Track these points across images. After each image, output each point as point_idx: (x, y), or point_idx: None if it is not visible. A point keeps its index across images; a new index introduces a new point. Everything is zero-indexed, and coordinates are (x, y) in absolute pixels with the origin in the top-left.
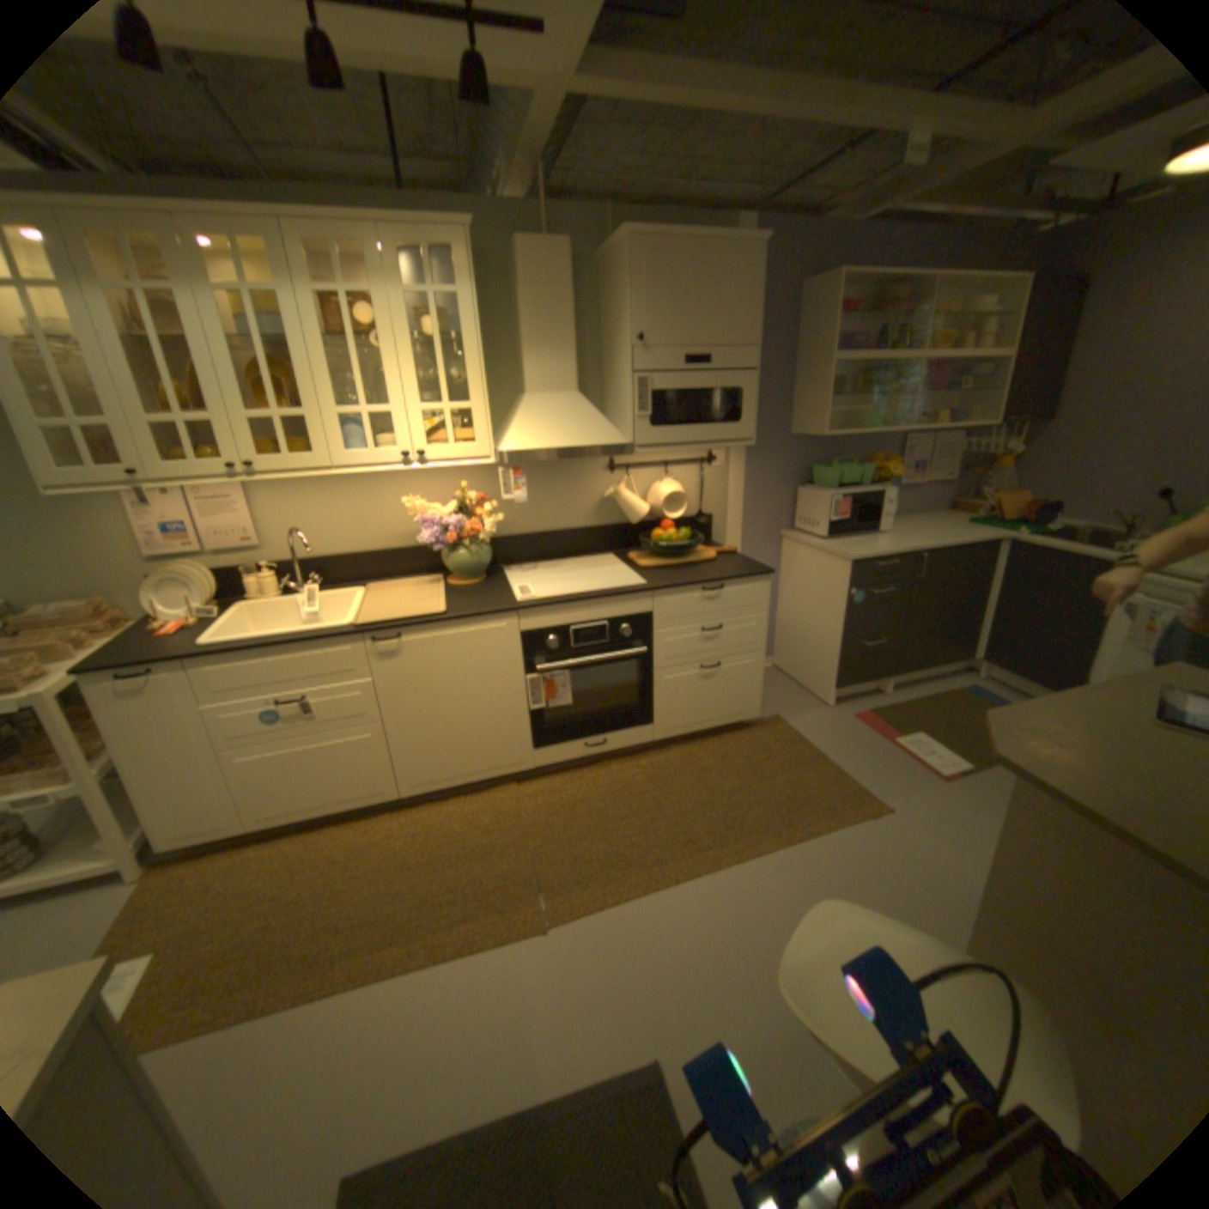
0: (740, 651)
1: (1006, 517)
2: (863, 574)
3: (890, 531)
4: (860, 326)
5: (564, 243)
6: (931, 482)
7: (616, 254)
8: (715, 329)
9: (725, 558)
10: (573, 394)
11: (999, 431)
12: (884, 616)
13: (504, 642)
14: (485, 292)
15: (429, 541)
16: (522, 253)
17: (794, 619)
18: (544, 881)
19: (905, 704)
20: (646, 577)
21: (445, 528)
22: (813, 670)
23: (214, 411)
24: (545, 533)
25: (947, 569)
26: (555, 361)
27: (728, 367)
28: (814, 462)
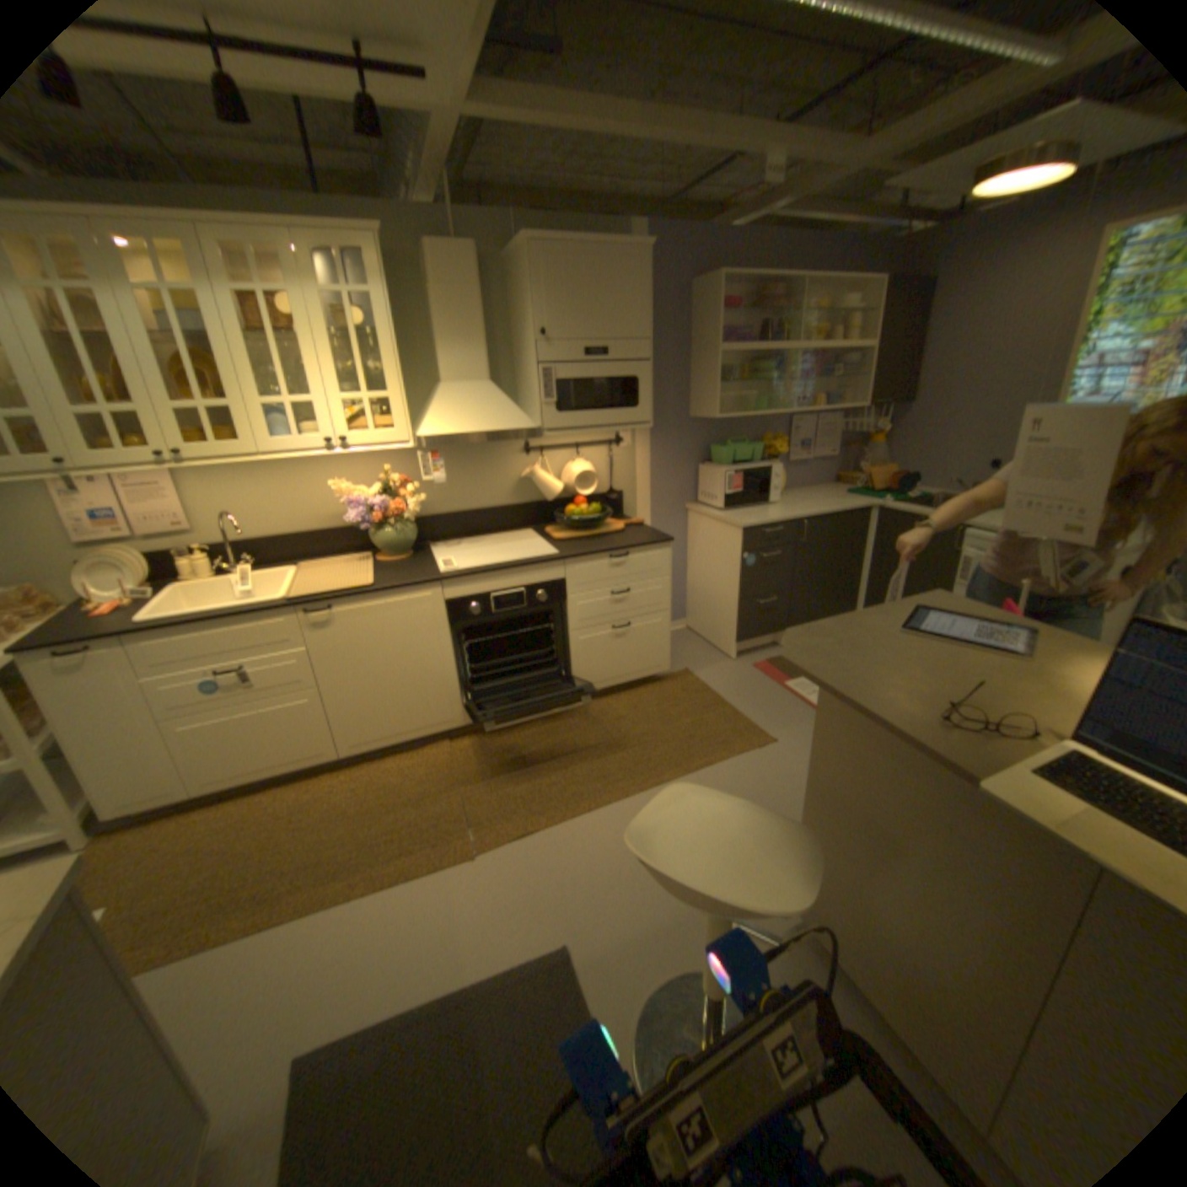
0: (647, 612)
1: (877, 488)
2: (753, 540)
3: (779, 502)
4: (745, 320)
5: (470, 247)
6: (816, 458)
7: (518, 257)
8: (610, 324)
9: (633, 529)
10: (486, 384)
11: (872, 413)
12: (773, 576)
13: (430, 610)
14: (399, 289)
15: (357, 520)
16: (430, 255)
17: (700, 583)
18: (473, 818)
19: None
20: (560, 548)
21: (371, 509)
22: (717, 628)
23: (139, 402)
24: (468, 511)
25: (826, 534)
26: (467, 353)
27: (624, 358)
28: (712, 442)
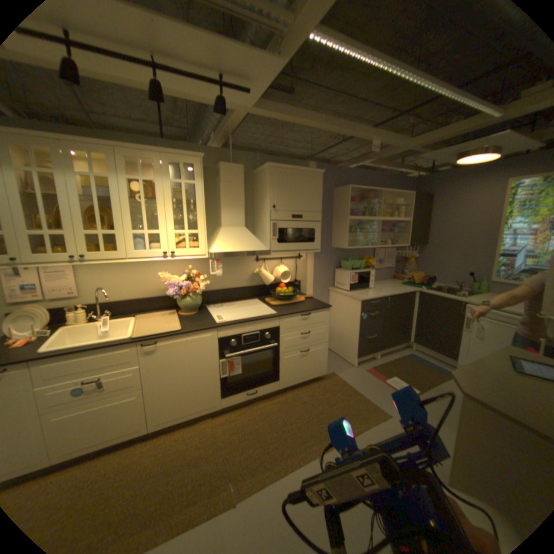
0: (317, 343)
1: (415, 282)
2: (366, 306)
3: (373, 288)
4: (356, 206)
5: (241, 167)
6: (385, 267)
7: (263, 173)
8: (304, 205)
9: (308, 300)
10: (243, 228)
11: (407, 248)
12: (375, 324)
13: (210, 343)
14: (204, 183)
15: (171, 293)
16: (223, 169)
17: (336, 326)
18: (230, 474)
19: (385, 364)
20: (275, 309)
21: (180, 287)
22: (346, 350)
23: (66, 229)
24: (226, 289)
25: (397, 304)
26: (236, 214)
27: (309, 220)
28: (341, 259)
